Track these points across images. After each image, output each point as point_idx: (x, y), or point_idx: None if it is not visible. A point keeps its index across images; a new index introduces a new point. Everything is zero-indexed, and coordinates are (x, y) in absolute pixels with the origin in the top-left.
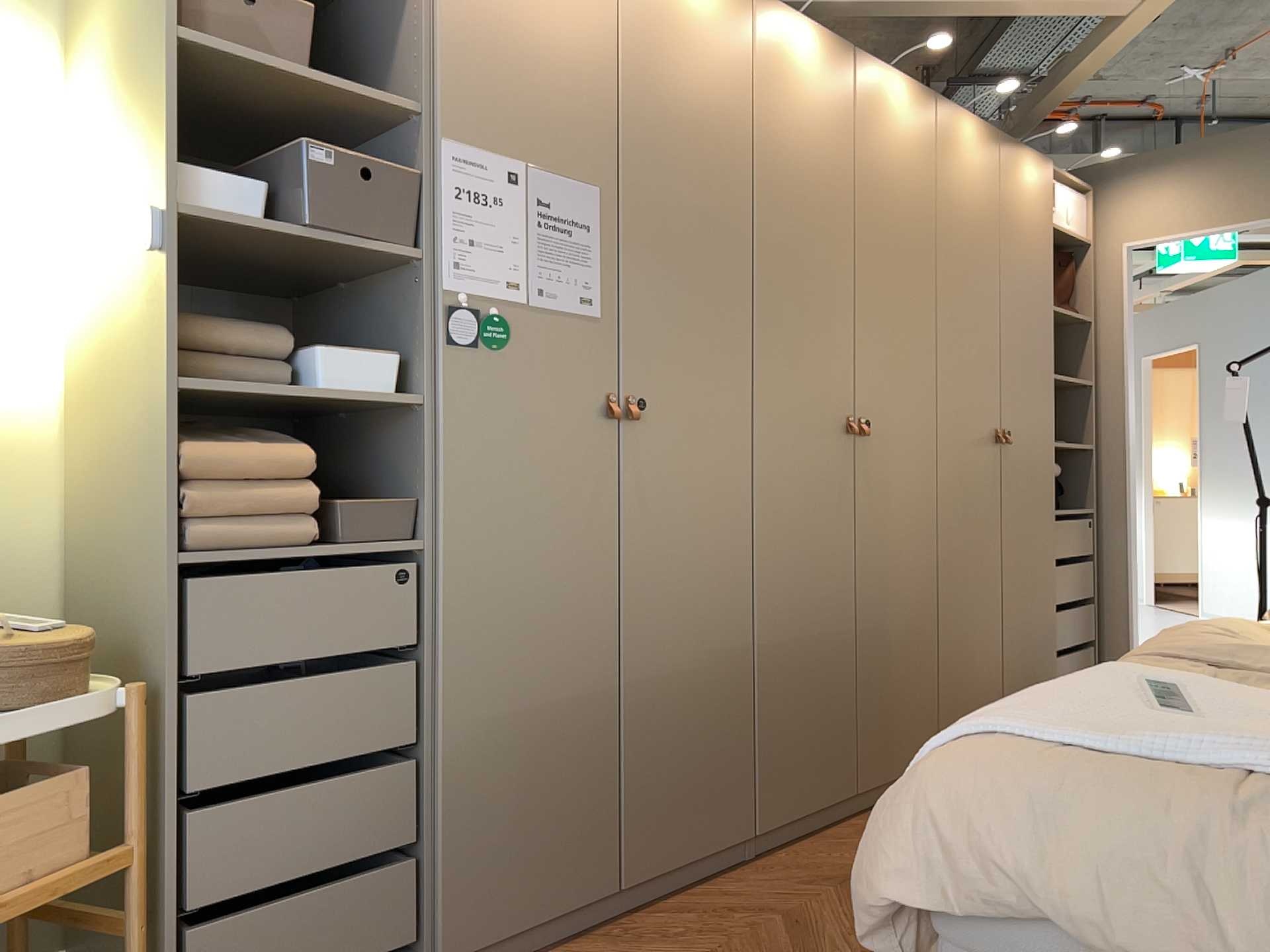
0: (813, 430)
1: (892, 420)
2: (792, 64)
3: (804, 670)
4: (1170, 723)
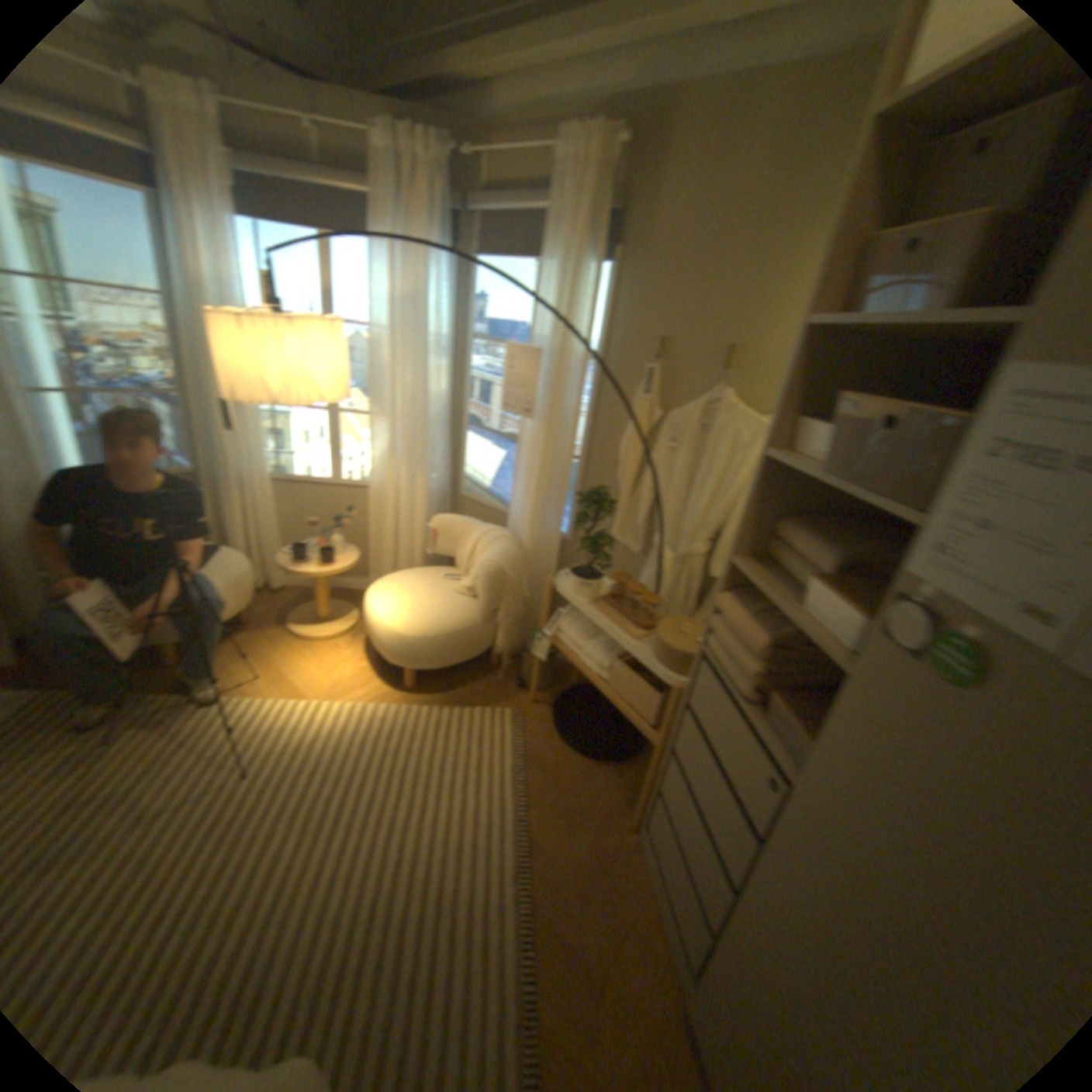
0: None
1: None
2: None
3: None
4: None
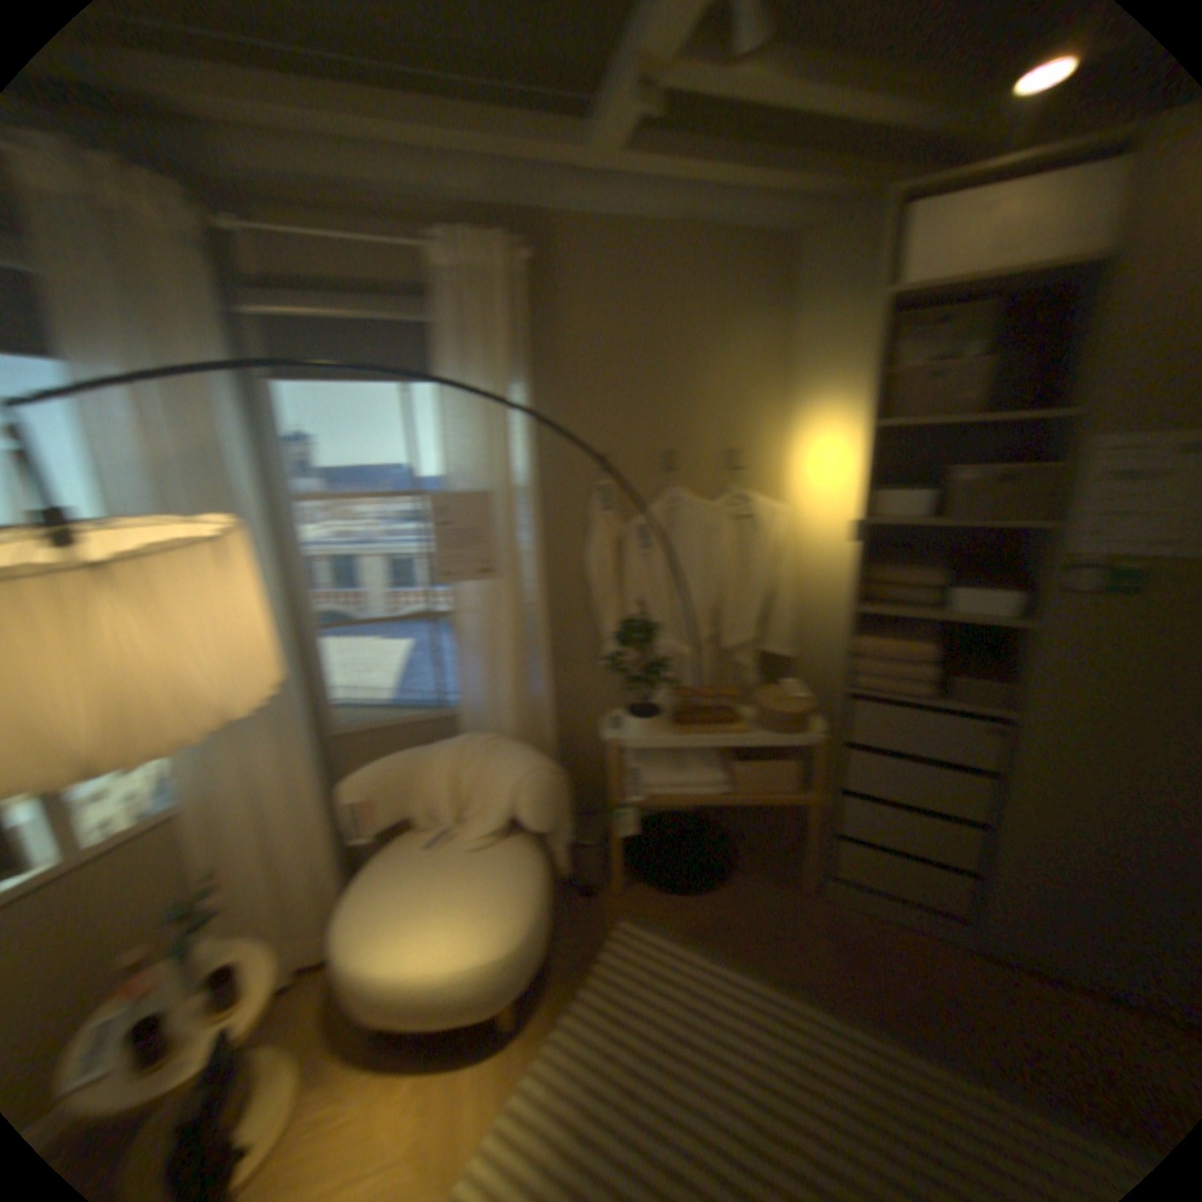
0: None
1: None
2: None
3: None
4: None
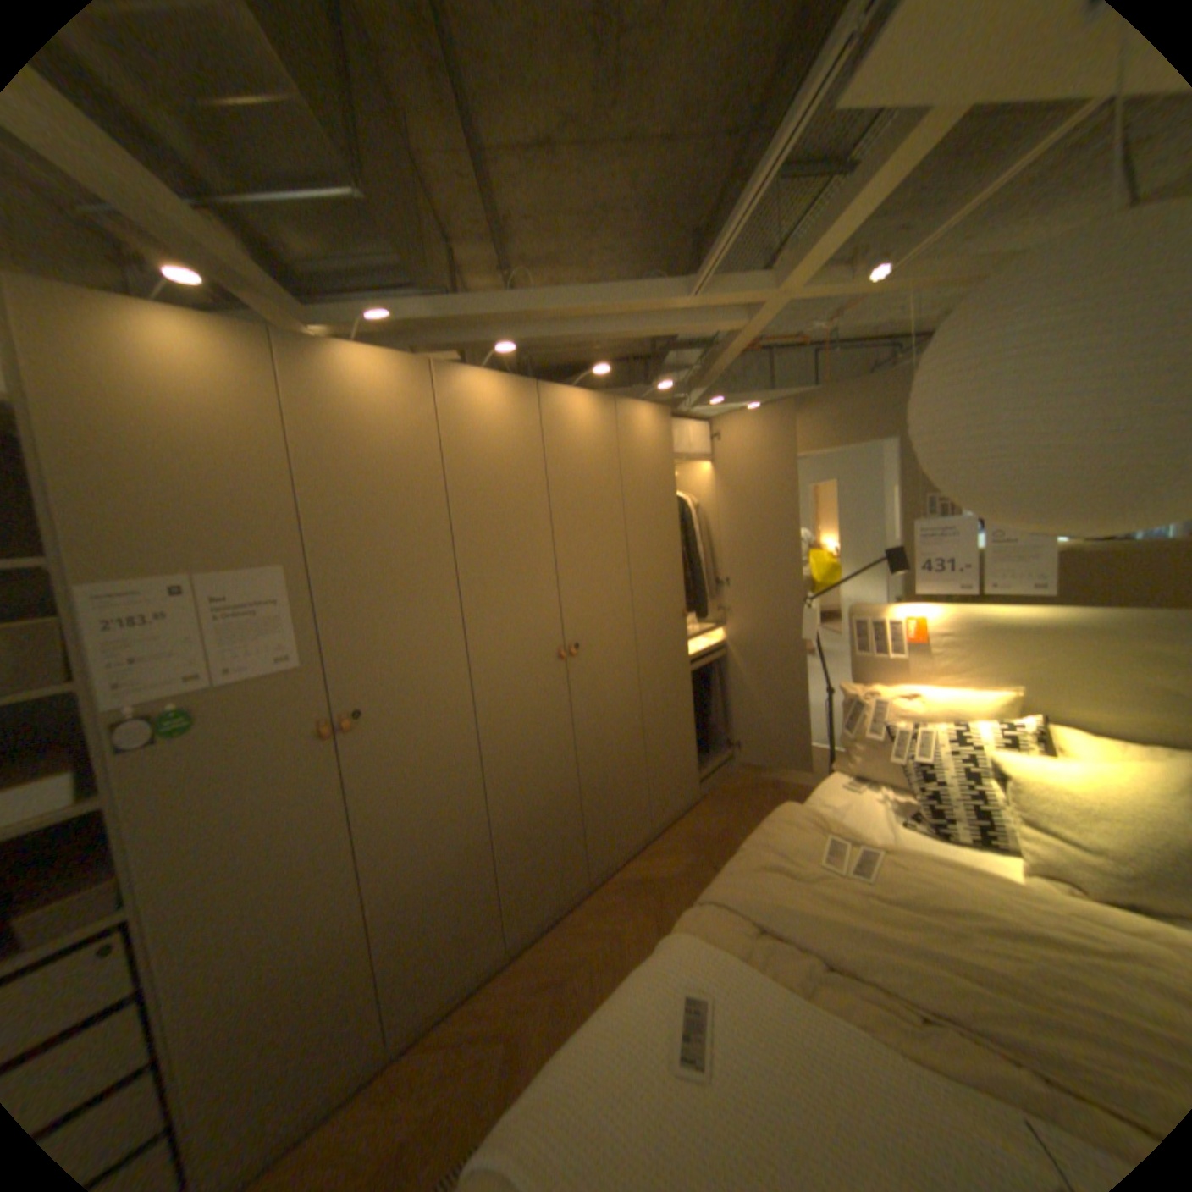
0: (536, 666)
1: (604, 633)
2: (486, 408)
3: (545, 826)
4: (687, 1091)
